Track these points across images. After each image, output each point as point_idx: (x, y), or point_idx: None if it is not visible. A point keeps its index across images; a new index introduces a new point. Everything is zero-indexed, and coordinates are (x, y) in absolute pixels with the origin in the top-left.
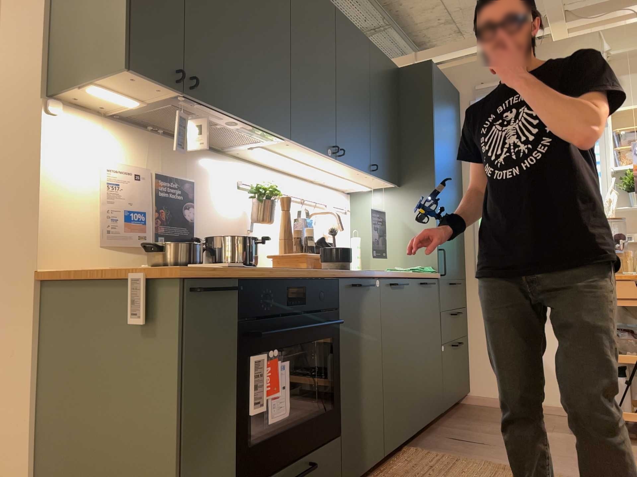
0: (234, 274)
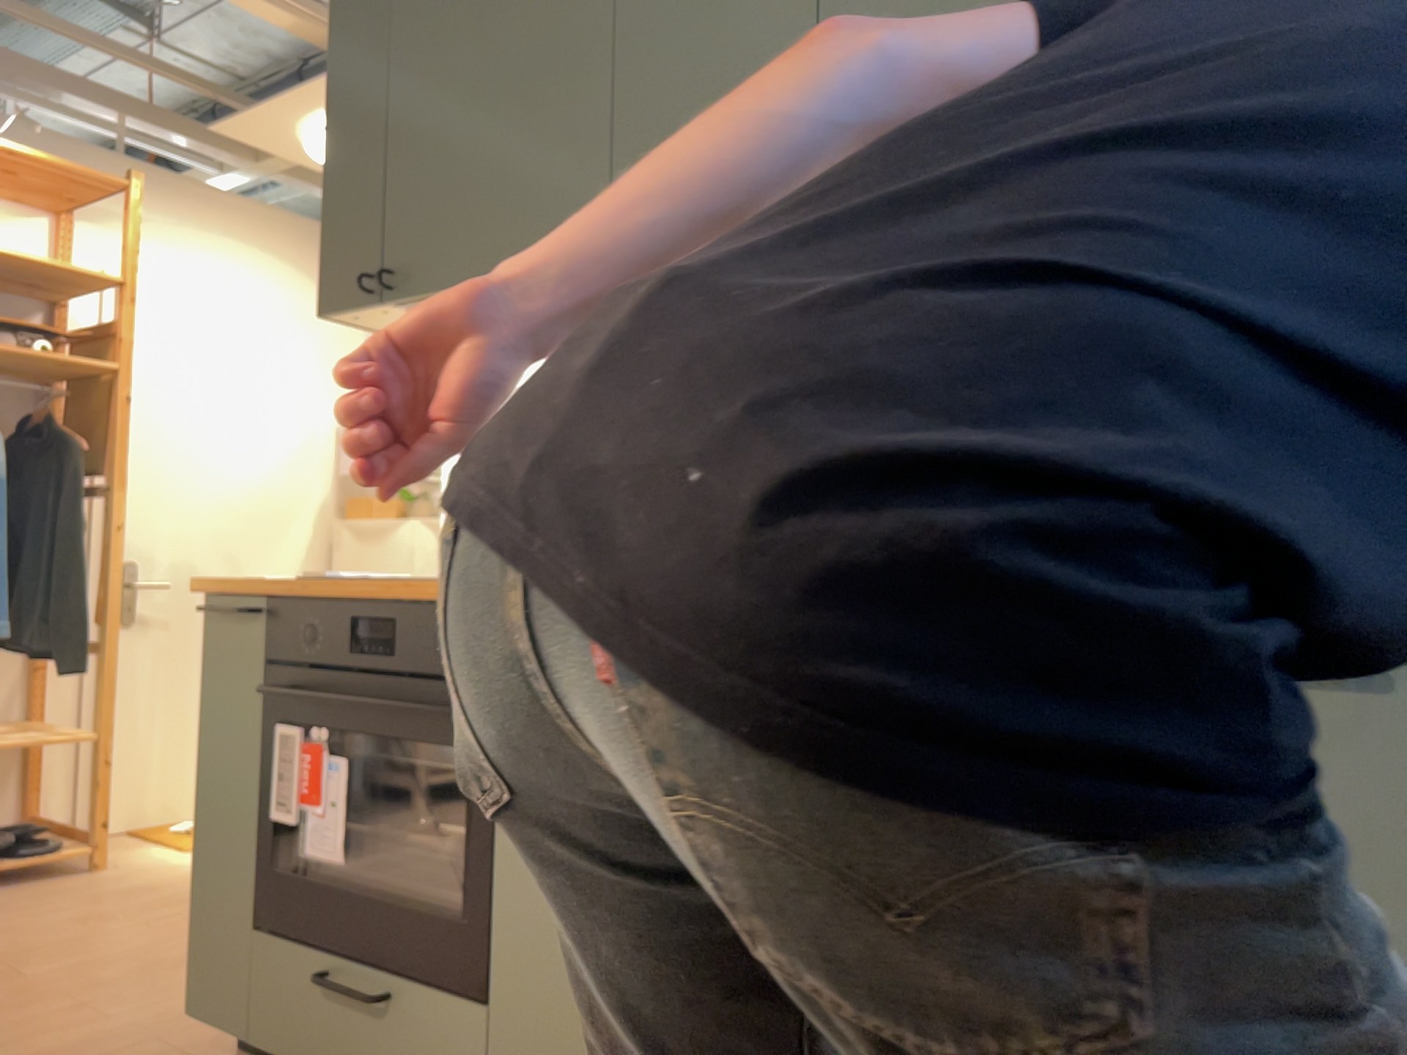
0: (271, 589)
